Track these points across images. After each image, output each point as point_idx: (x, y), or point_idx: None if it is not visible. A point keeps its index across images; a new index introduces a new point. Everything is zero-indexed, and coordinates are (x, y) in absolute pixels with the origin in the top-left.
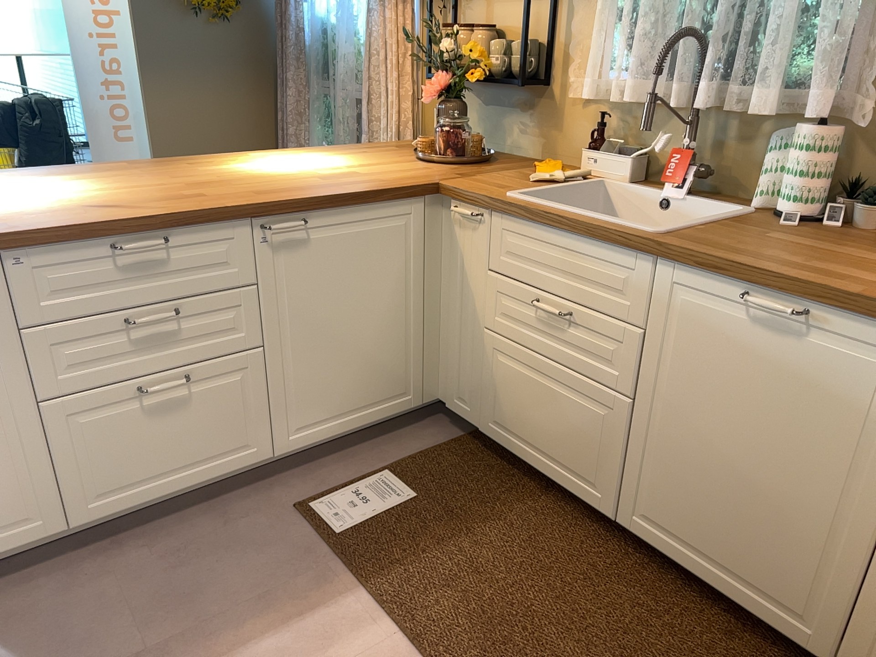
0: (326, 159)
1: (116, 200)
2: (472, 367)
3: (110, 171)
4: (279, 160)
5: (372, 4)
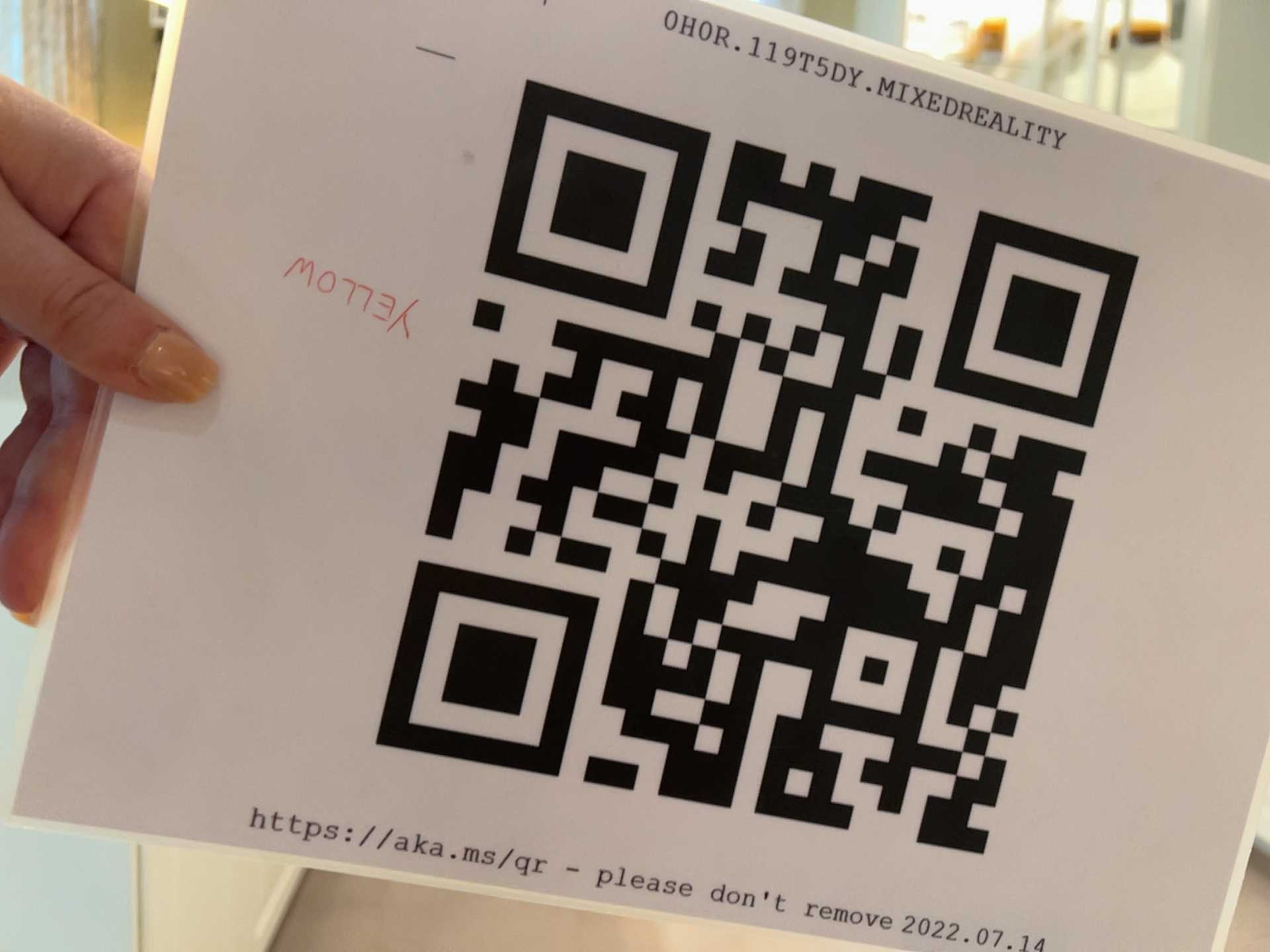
0: None
1: None
2: None
3: None
4: None
5: None
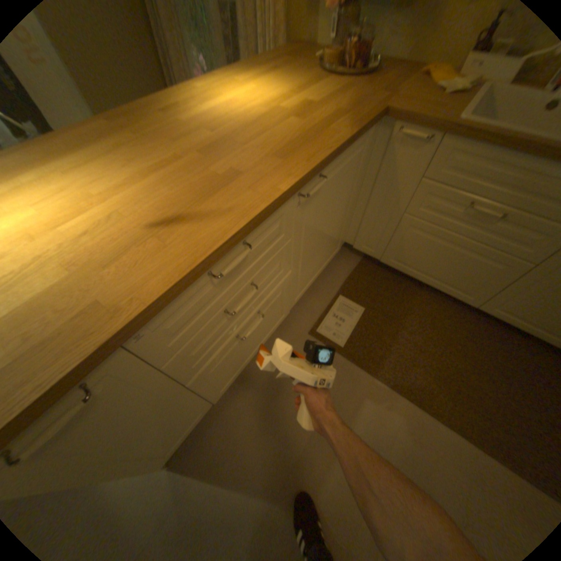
0: (261, 81)
1: (164, 200)
2: (384, 231)
3: (97, 135)
4: (227, 89)
5: None
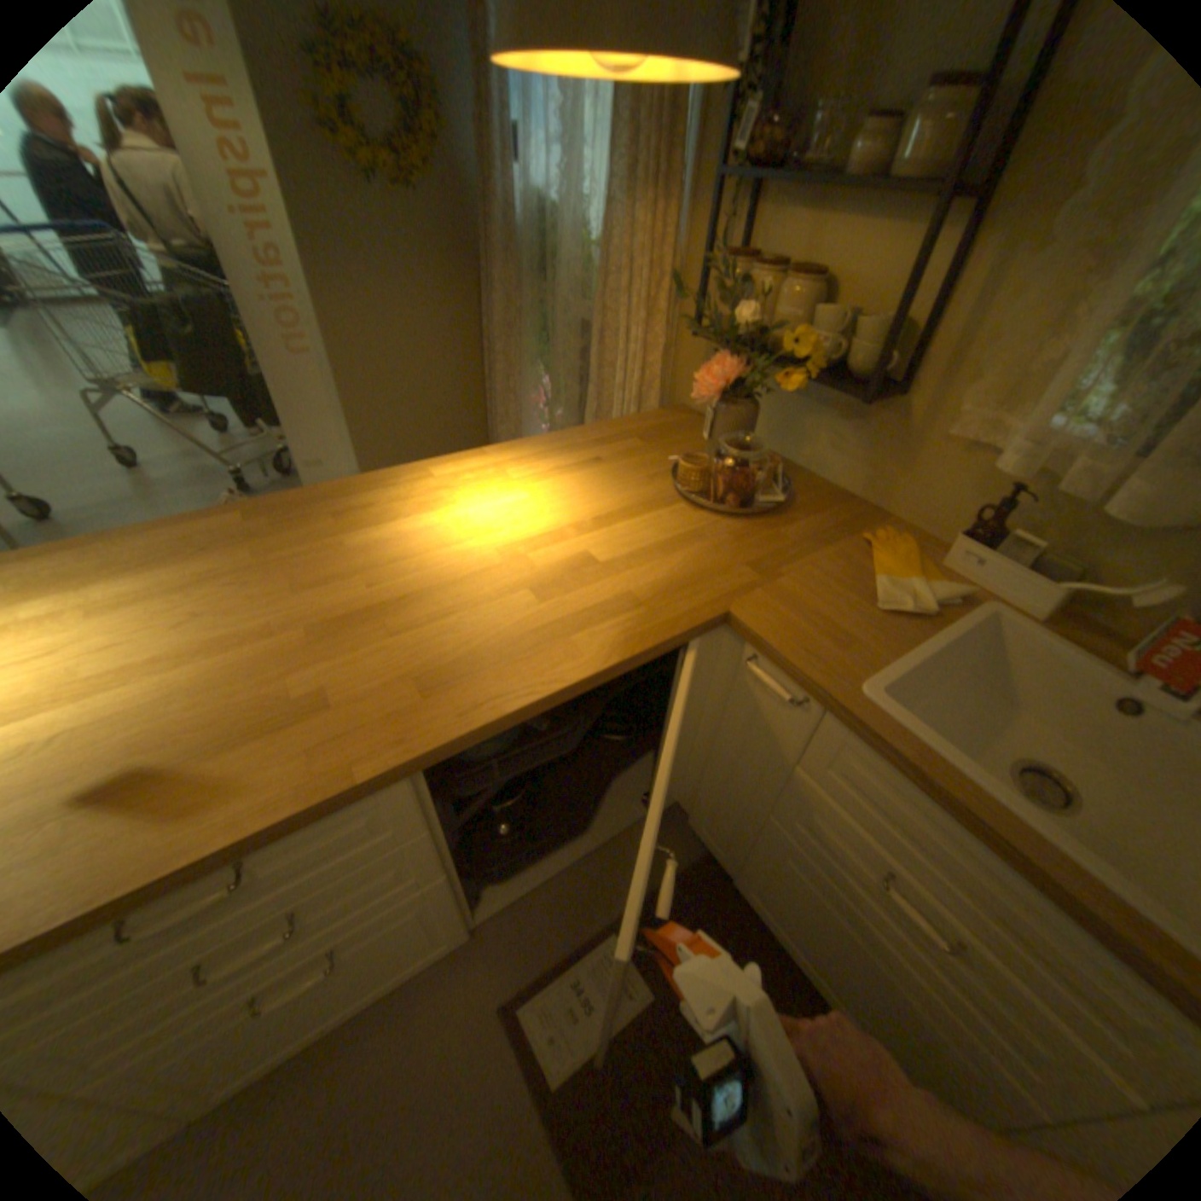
0: (543, 491)
1: (154, 737)
2: (740, 830)
3: (200, 551)
4: (472, 497)
5: (615, 186)
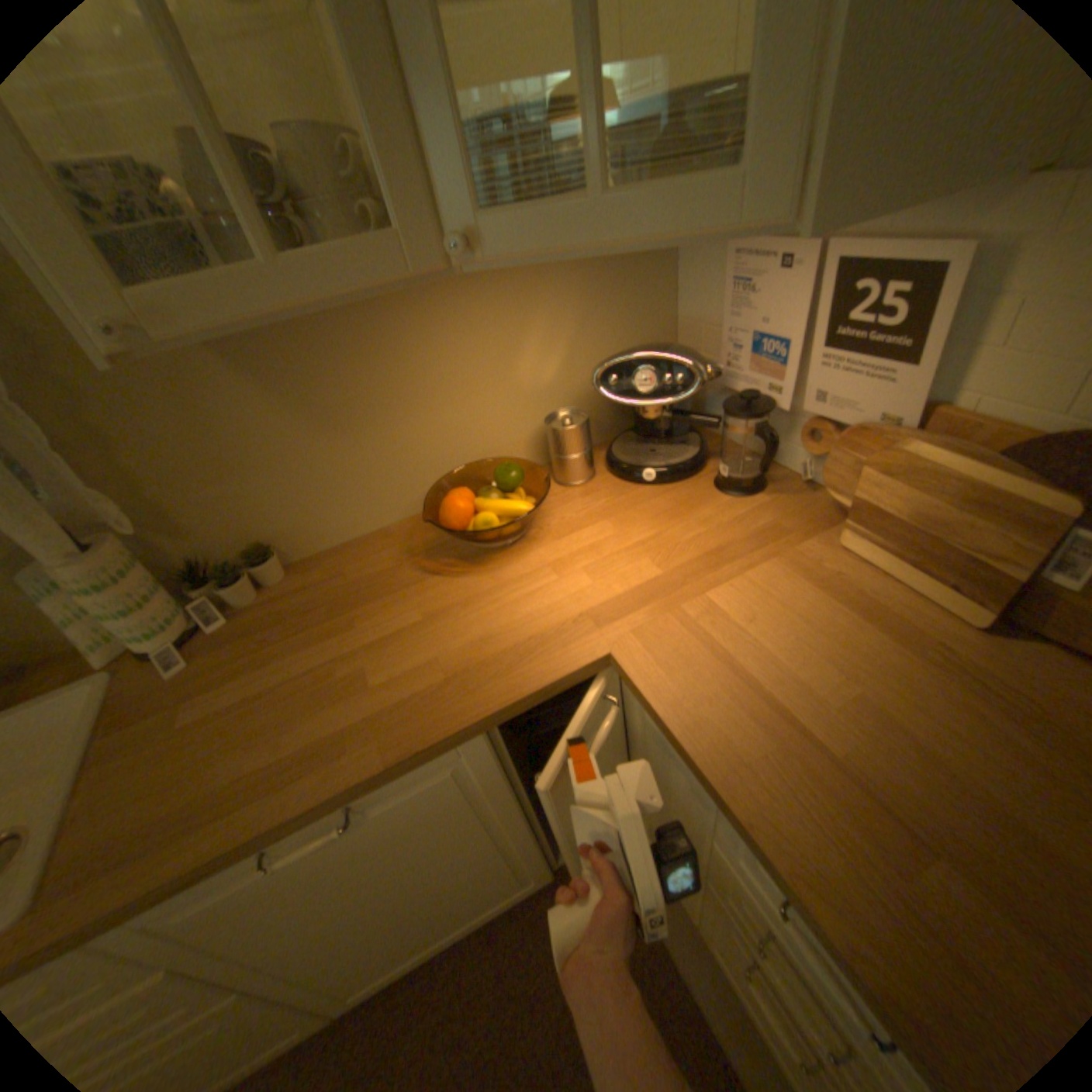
0: None
1: None
2: None
3: None
4: None
5: None
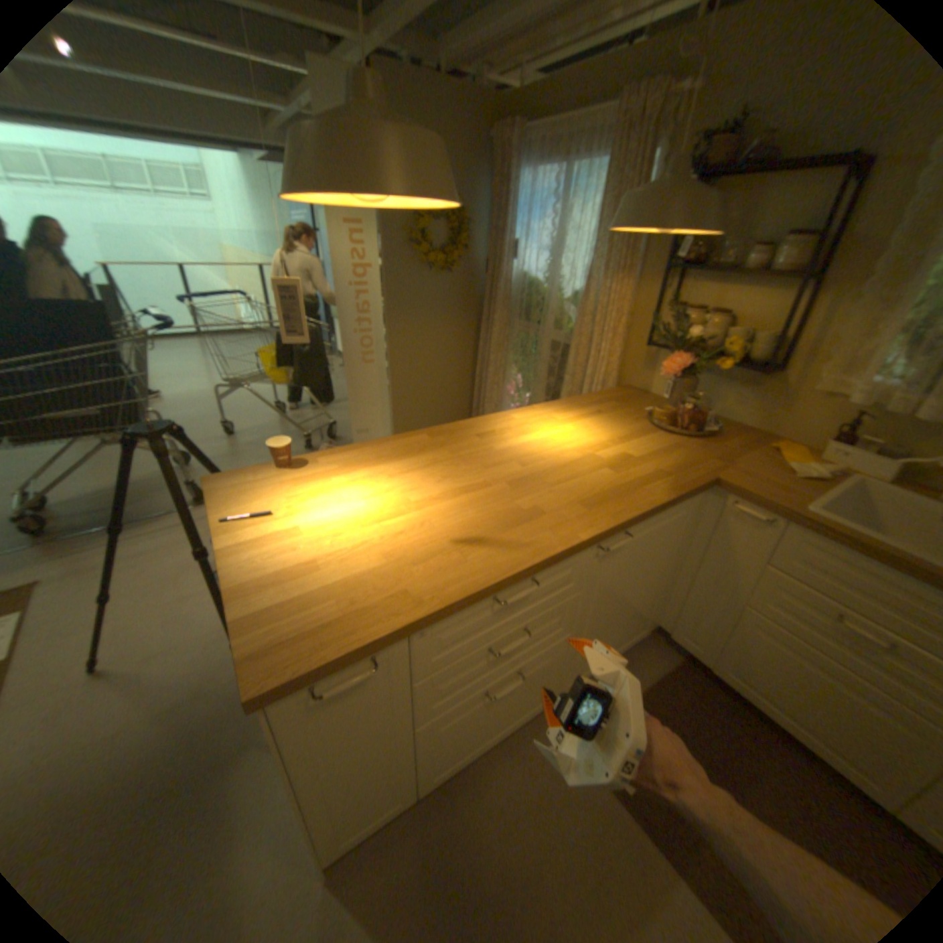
0: (580, 425)
1: (469, 522)
2: (718, 626)
3: (420, 451)
4: (543, 428)
5: (592, 272)
